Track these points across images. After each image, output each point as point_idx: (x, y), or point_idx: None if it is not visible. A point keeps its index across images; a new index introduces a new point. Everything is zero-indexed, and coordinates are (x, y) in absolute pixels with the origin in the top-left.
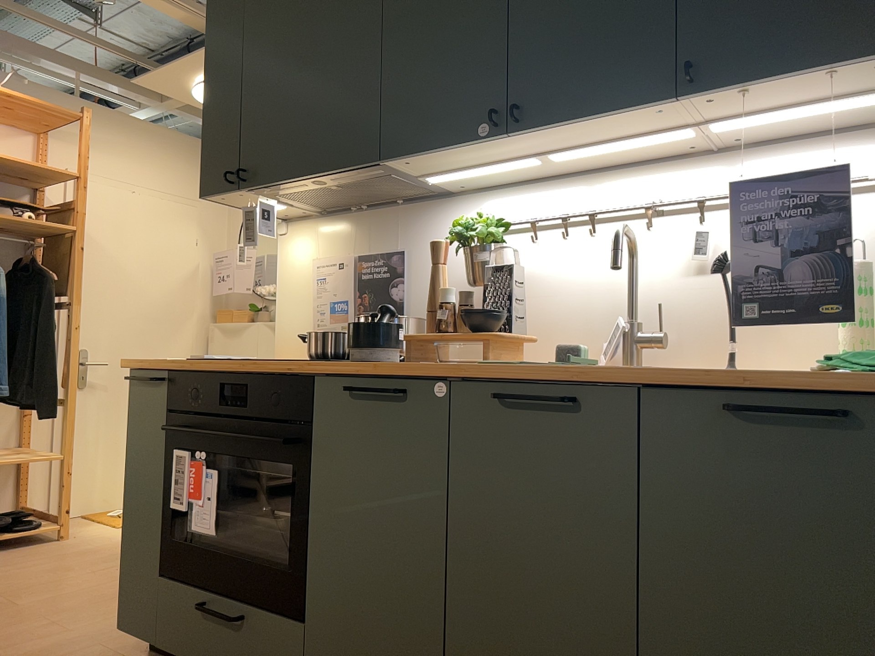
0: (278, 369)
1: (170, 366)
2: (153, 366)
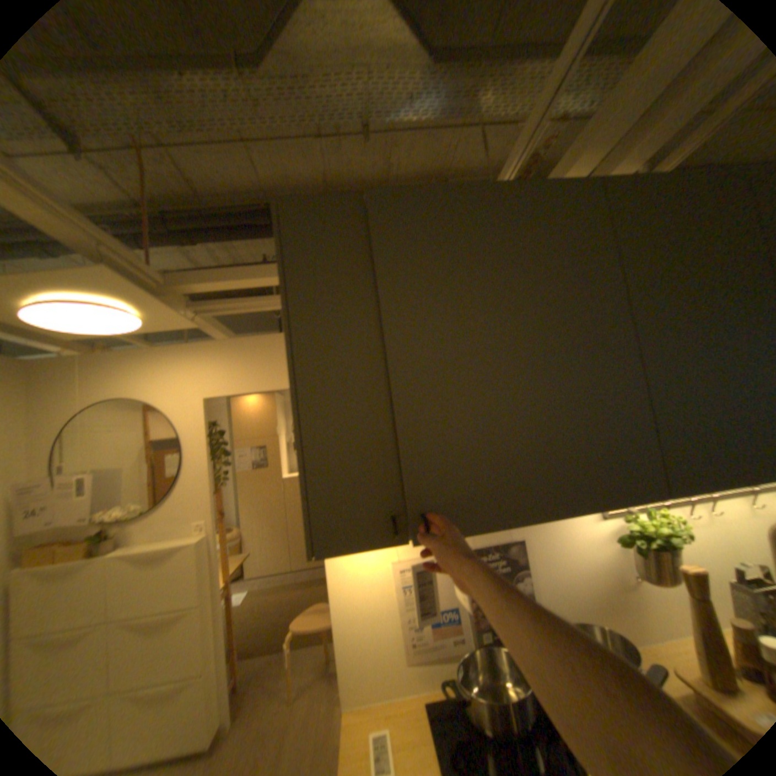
0: None
1: None
2: None
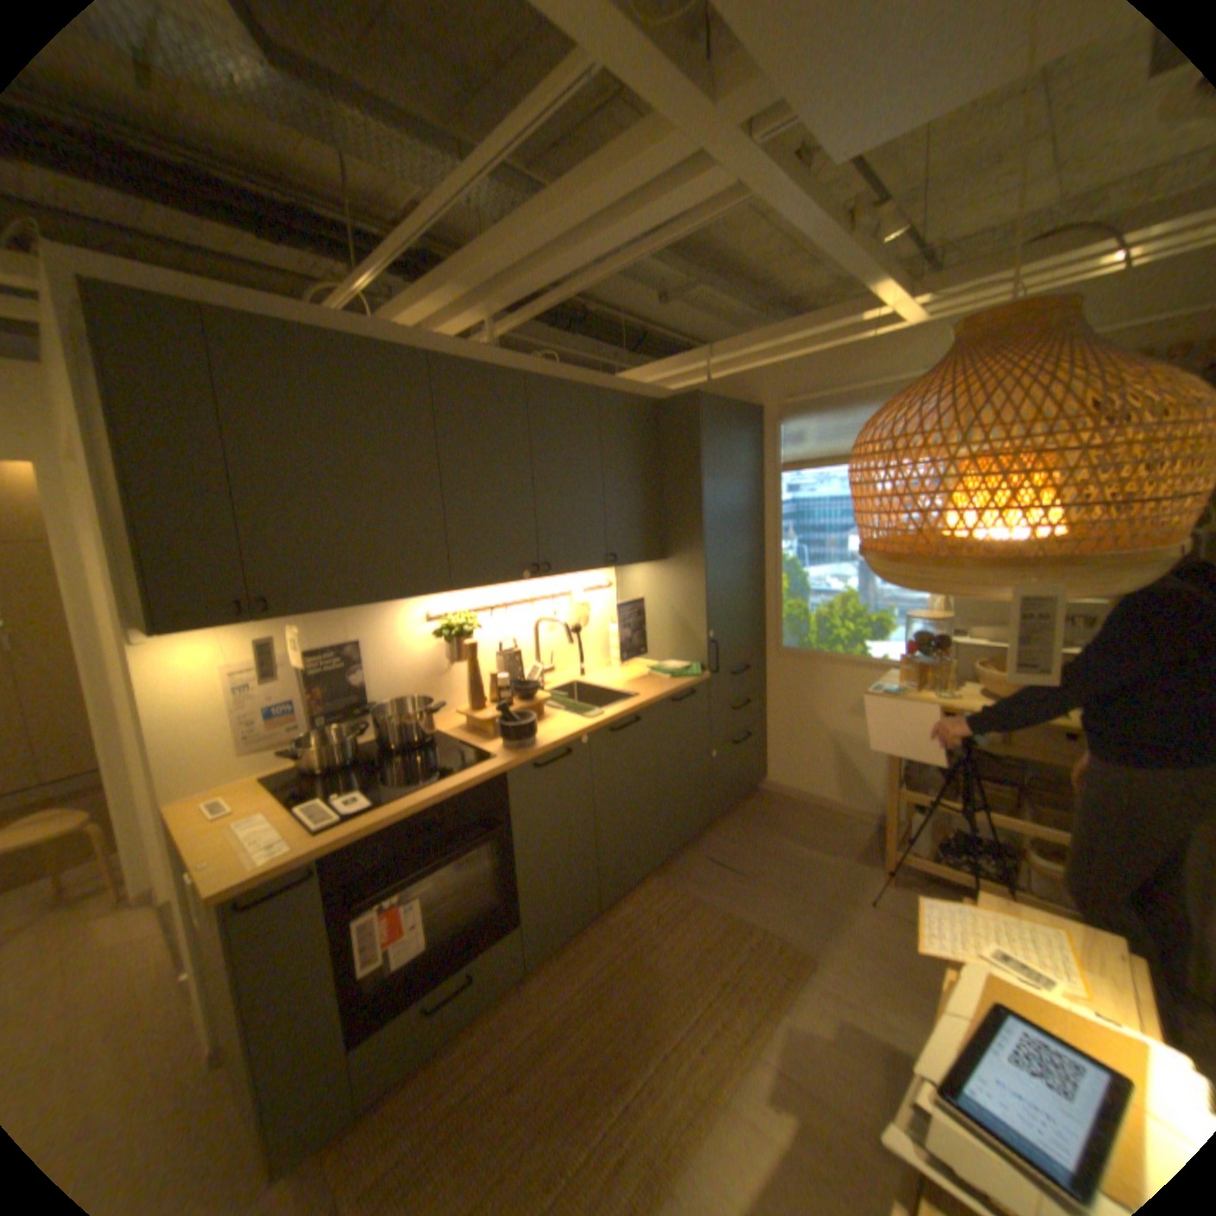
0: (468, 781)
1: (314, 851)
2: (292, 865)
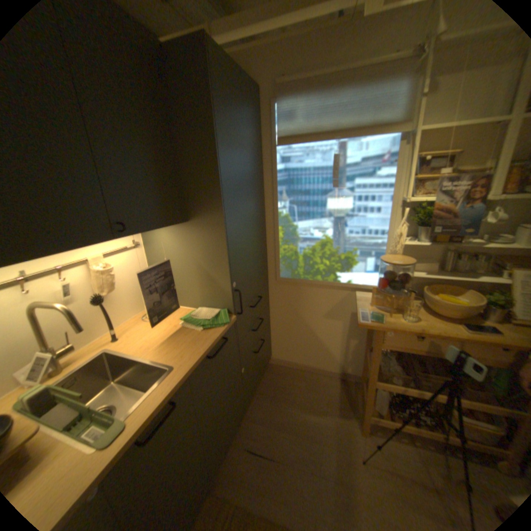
0: None
1: None
2: None
